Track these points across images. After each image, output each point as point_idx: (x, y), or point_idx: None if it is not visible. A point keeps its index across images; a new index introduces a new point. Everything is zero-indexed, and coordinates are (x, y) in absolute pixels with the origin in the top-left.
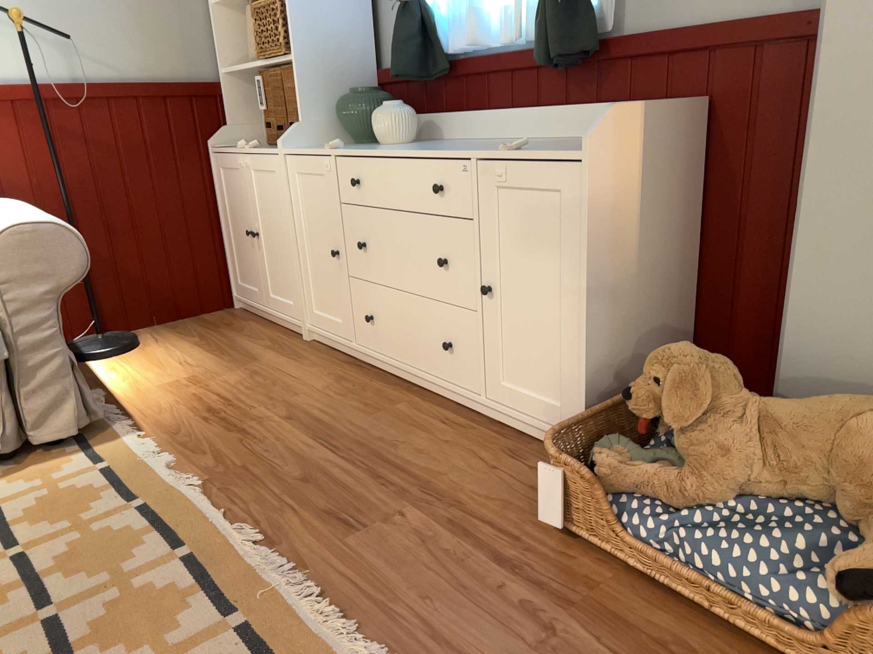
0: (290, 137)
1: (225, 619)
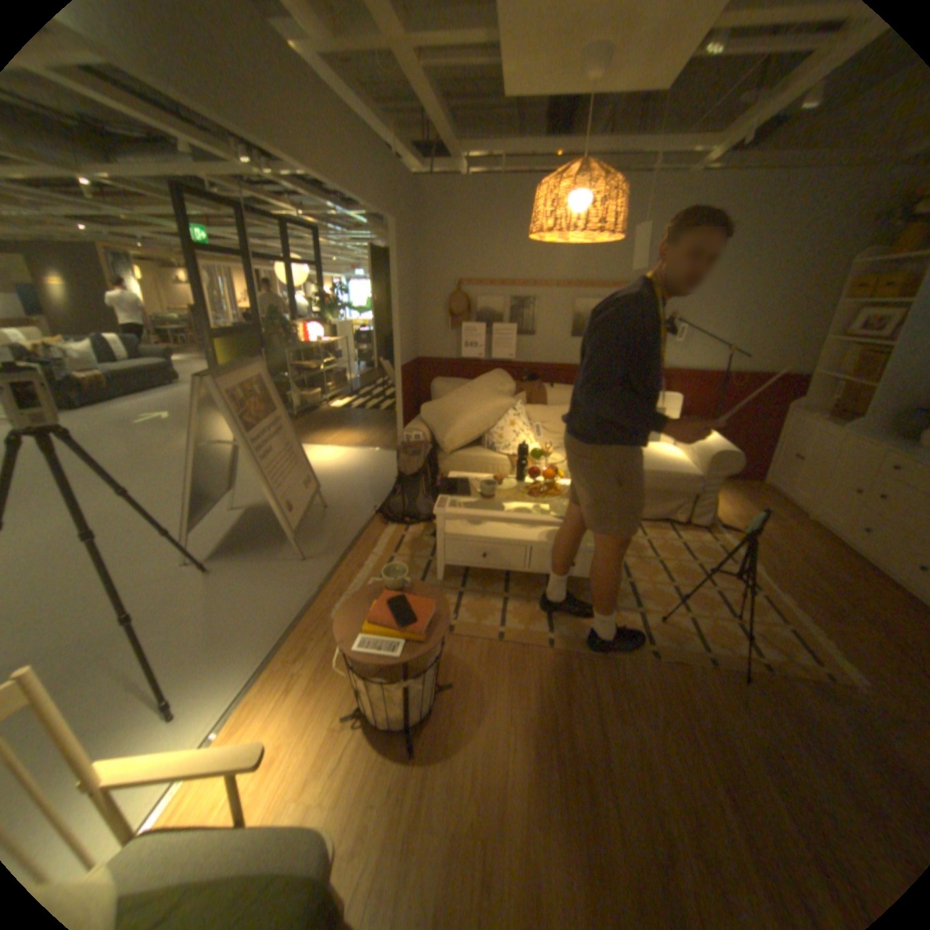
0: (855, 425)
1: (786, 626)
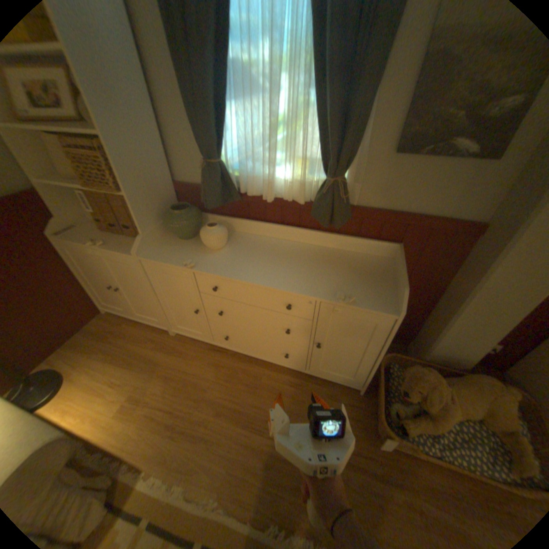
0: (140, 246)
1: None
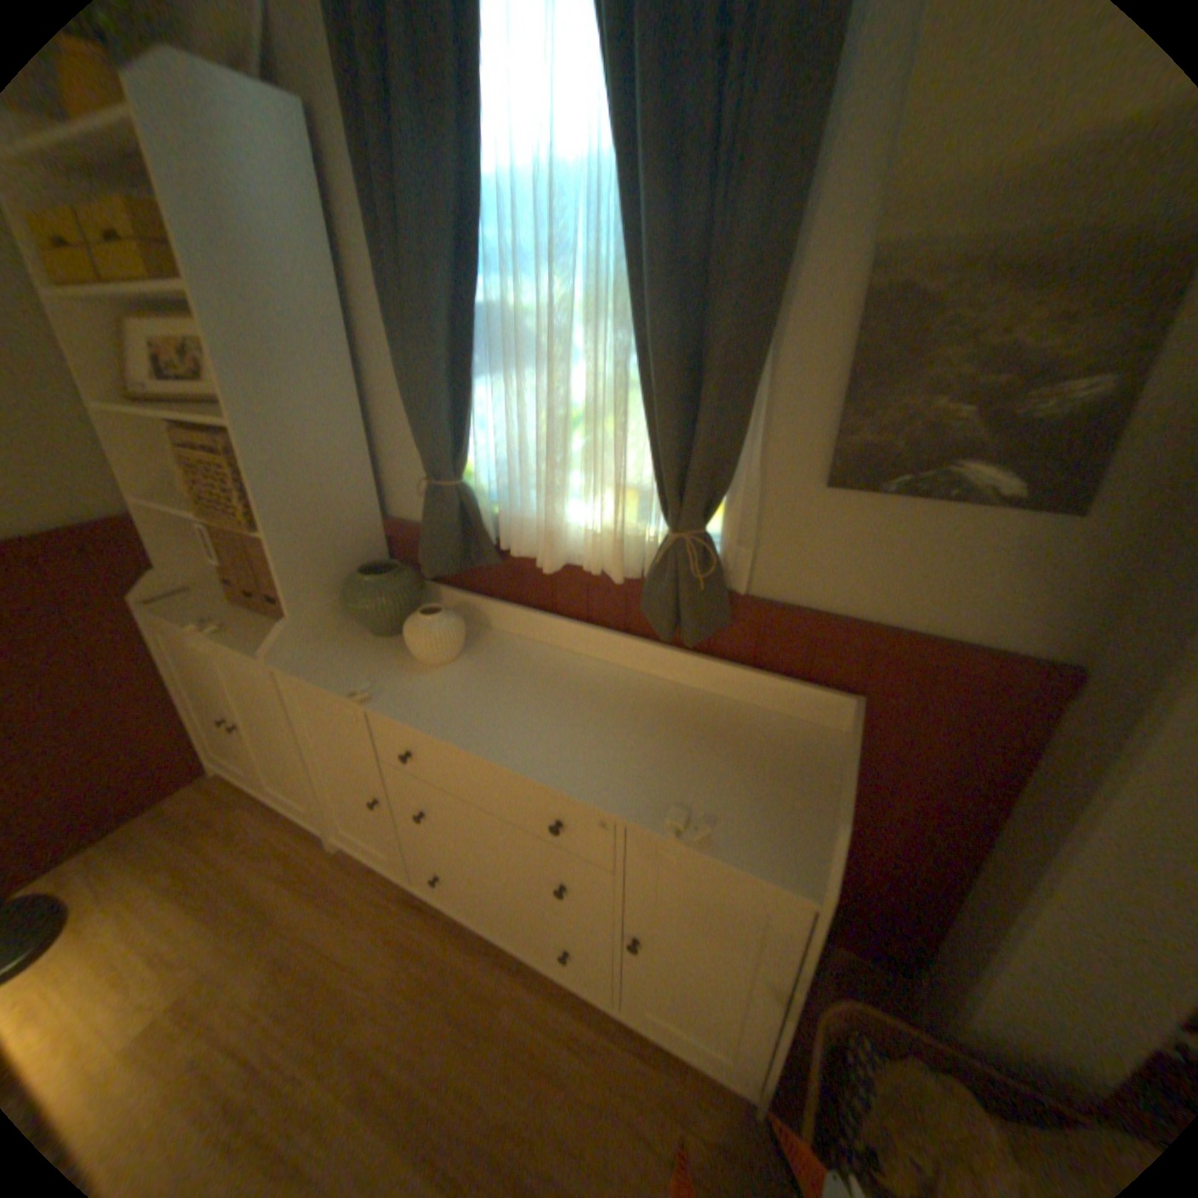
0: (277, 642)
1: None
